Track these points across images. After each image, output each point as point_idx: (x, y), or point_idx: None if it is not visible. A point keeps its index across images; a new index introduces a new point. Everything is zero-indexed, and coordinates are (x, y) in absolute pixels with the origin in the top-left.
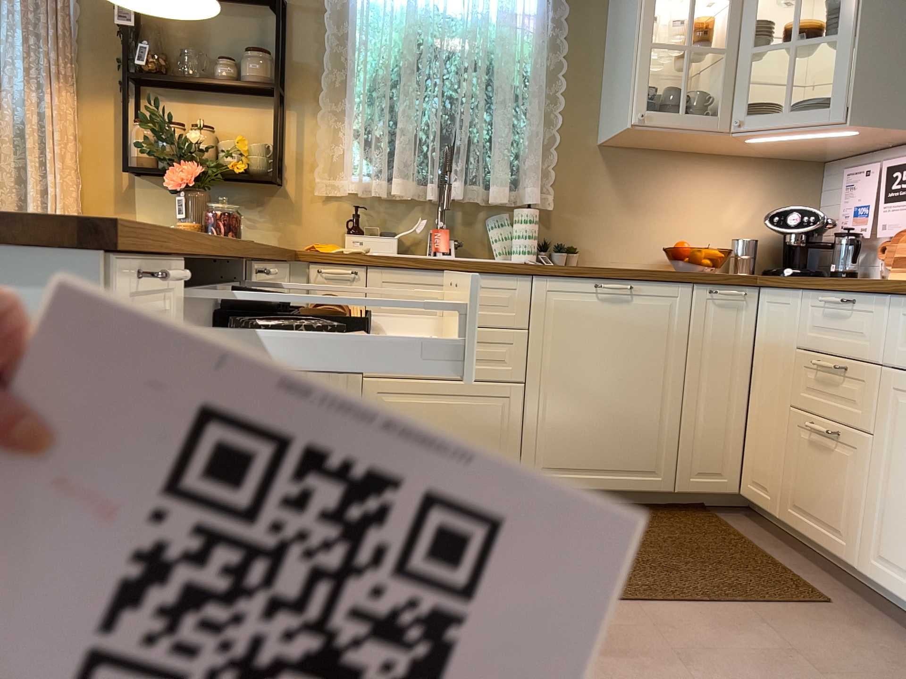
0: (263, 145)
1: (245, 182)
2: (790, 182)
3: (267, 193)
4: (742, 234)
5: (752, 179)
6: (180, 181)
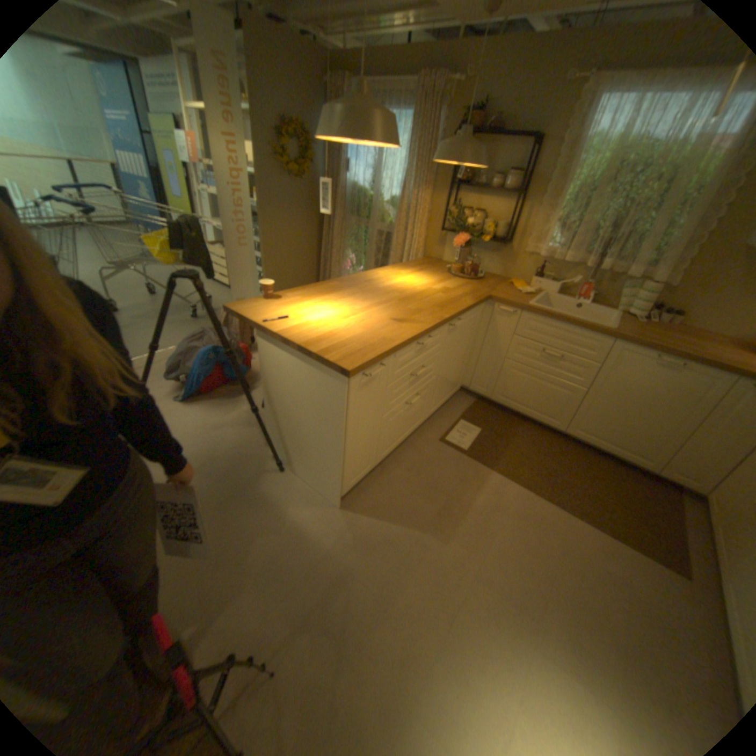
0: (505, 221)
1: (492, 238)
2: None
3: (501, 246)
4: None
5: None
6: (457, 243)
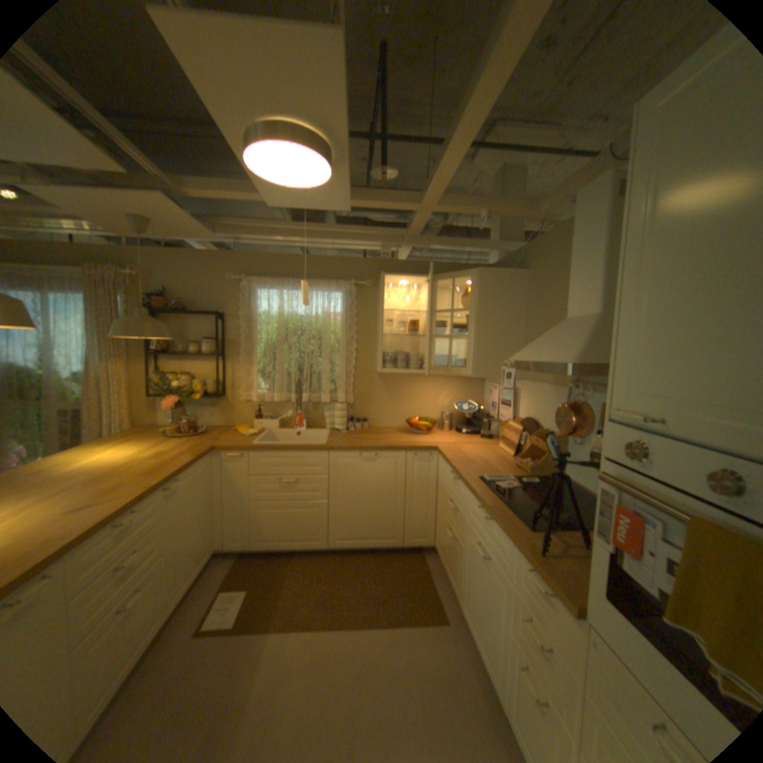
0: (214, 378)
1: (207, 395)
2: (469, 383)
3: (218, 400)
4: (447, 408)
5: (450, 383)
6: (167, 406)
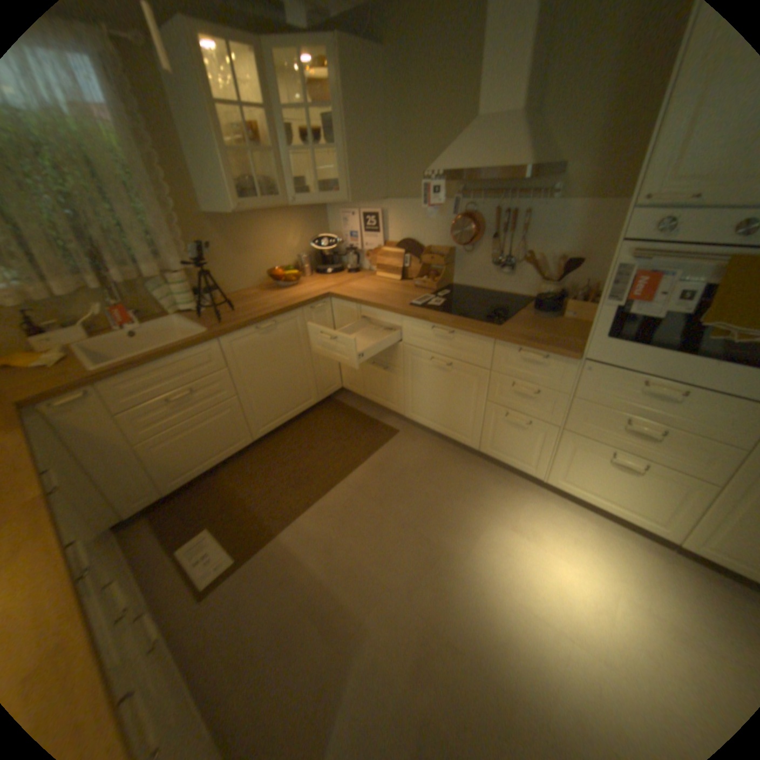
0: None
1: None
2: (311, 215)
3: None
4: (297, 251)
5: (293, 218)
6: None
